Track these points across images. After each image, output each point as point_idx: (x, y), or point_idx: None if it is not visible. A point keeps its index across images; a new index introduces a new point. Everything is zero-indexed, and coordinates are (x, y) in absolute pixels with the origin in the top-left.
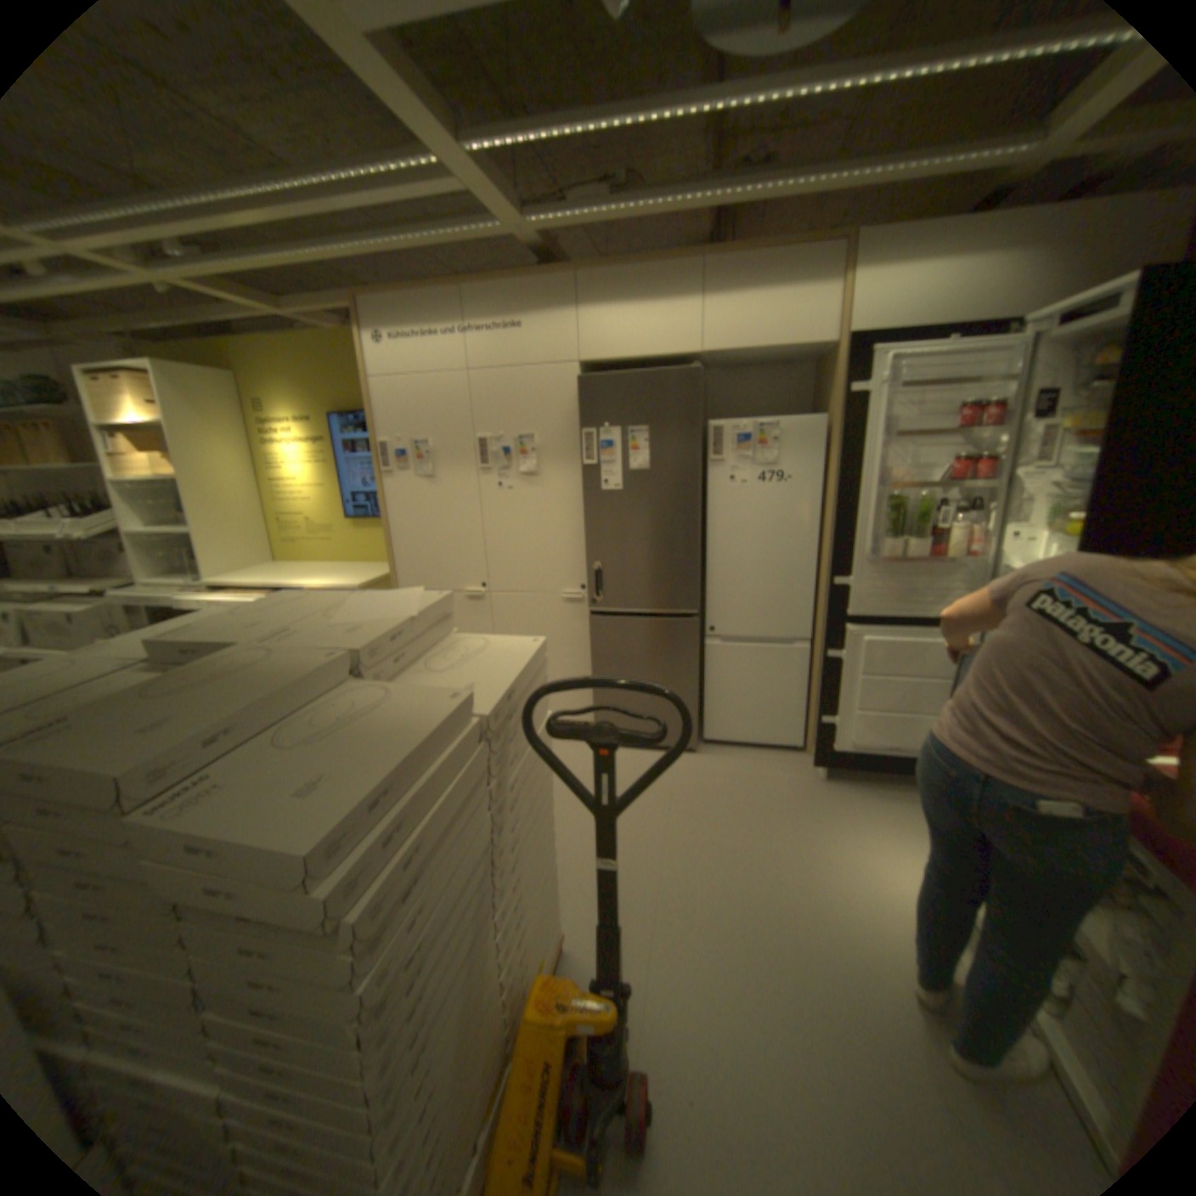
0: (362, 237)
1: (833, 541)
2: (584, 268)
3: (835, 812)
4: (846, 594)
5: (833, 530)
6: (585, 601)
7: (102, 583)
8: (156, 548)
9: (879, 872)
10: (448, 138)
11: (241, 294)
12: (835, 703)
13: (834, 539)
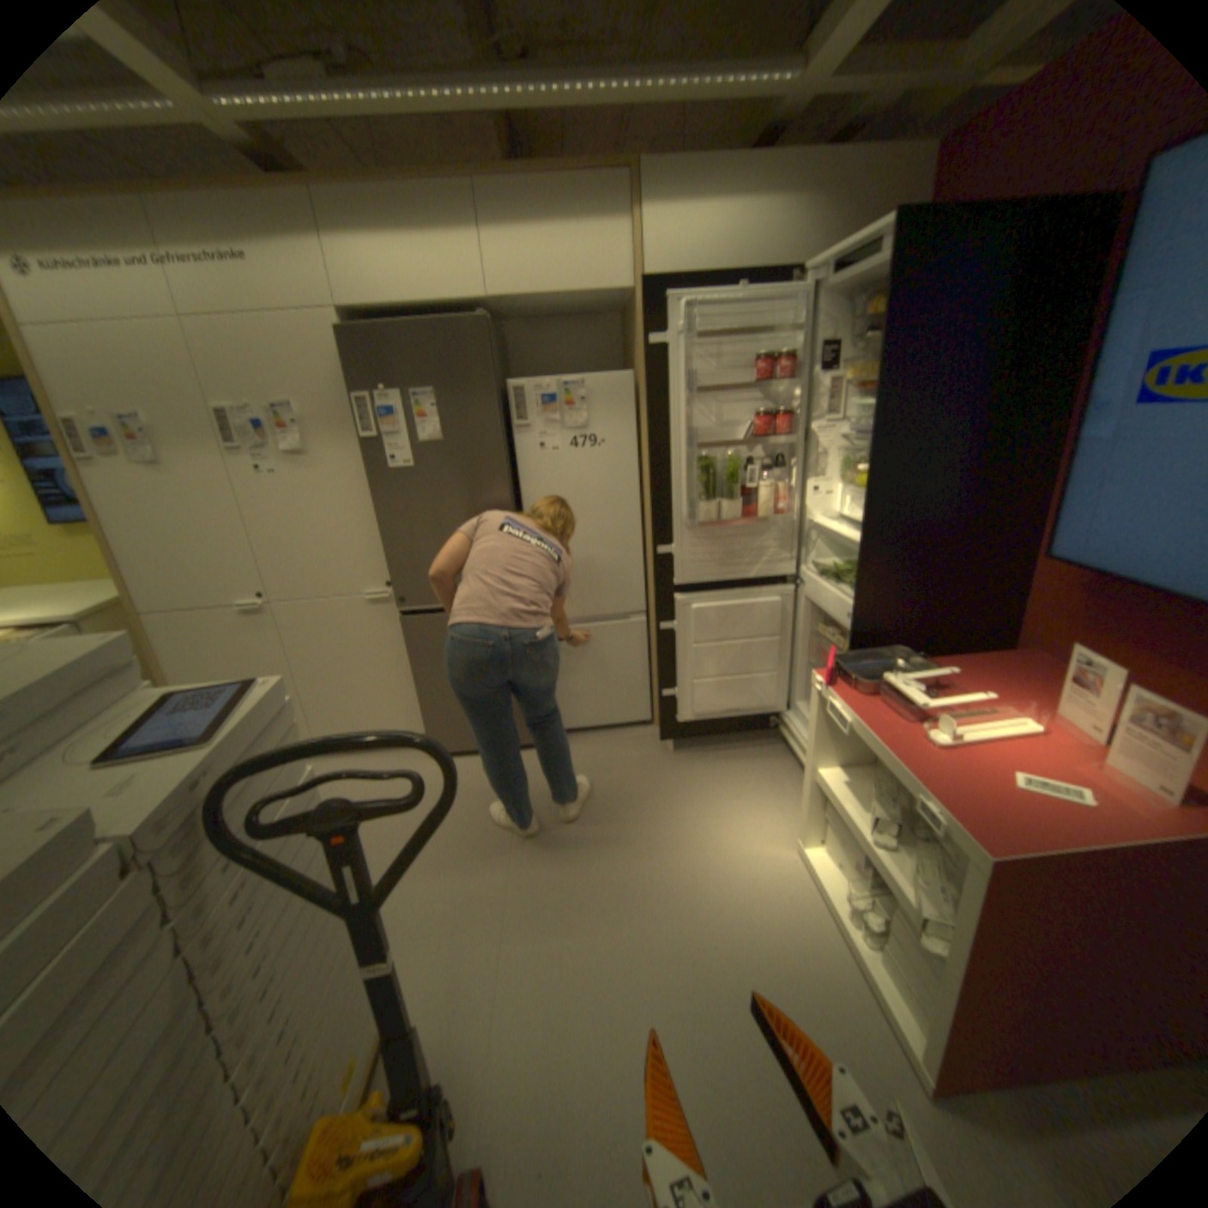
0: None
1: (654, 508)
2: (321, 182)
3: (683, 784)
4: (670, 563)
5: (650, 497)
6: (395, 600)
7: None
8: None
9: (724, 838)
10: None
11: None
12: (673, 675)
13: (651, 506)
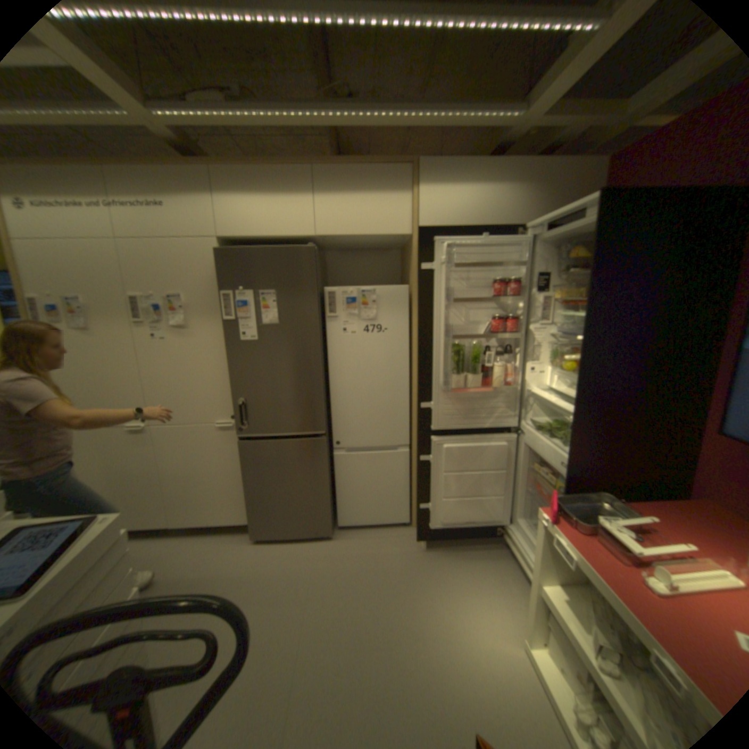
0: None
1: (420, 375)
2: (218, 162)
3: (433, 579)
4: (430, 414)
5: (418, 368)
6: (237, 427)
7: None
8: None
9: (467, 632)
10: None
11: None
12: (429, 493)
13: (419, 375)
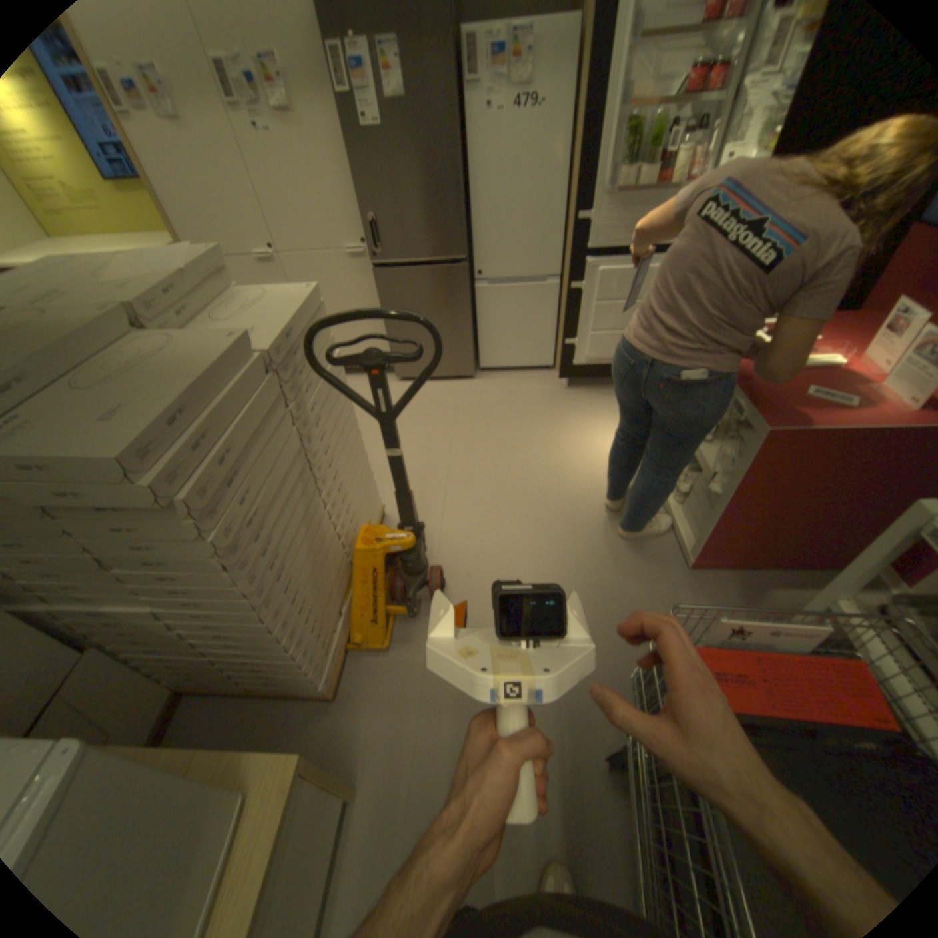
0: None
1: (581, 175)
2: None
3: (571, 408)
4: (588, 228)
5: (579, 161)
6: (368, 256)
7: None
8: None
9: (595, 441)
10: None
11: None
12: (576, 328)
13: (579, 171)
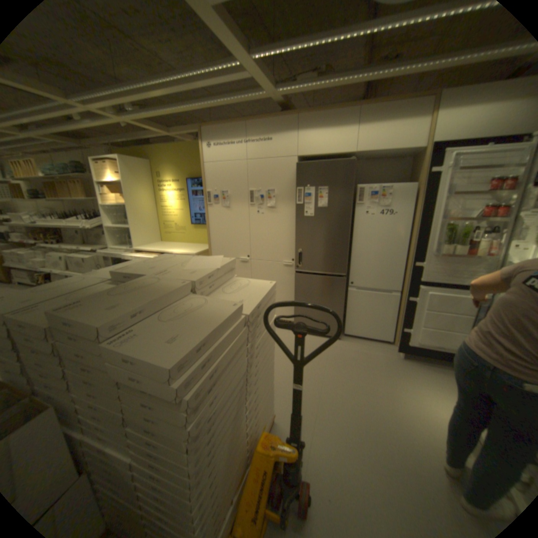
0: (205, 100)
1: (416, 245)
2: (303, 112)
3: (407, 375)
4: (421, 271)
5: (417, 239)
6: (293, 266)
7: (96, 247)
8: (116, 234)
9: (429, 406)
10: (245, 53)
11: (154, 127)
12: (411, 323)
13: (417, 243)
